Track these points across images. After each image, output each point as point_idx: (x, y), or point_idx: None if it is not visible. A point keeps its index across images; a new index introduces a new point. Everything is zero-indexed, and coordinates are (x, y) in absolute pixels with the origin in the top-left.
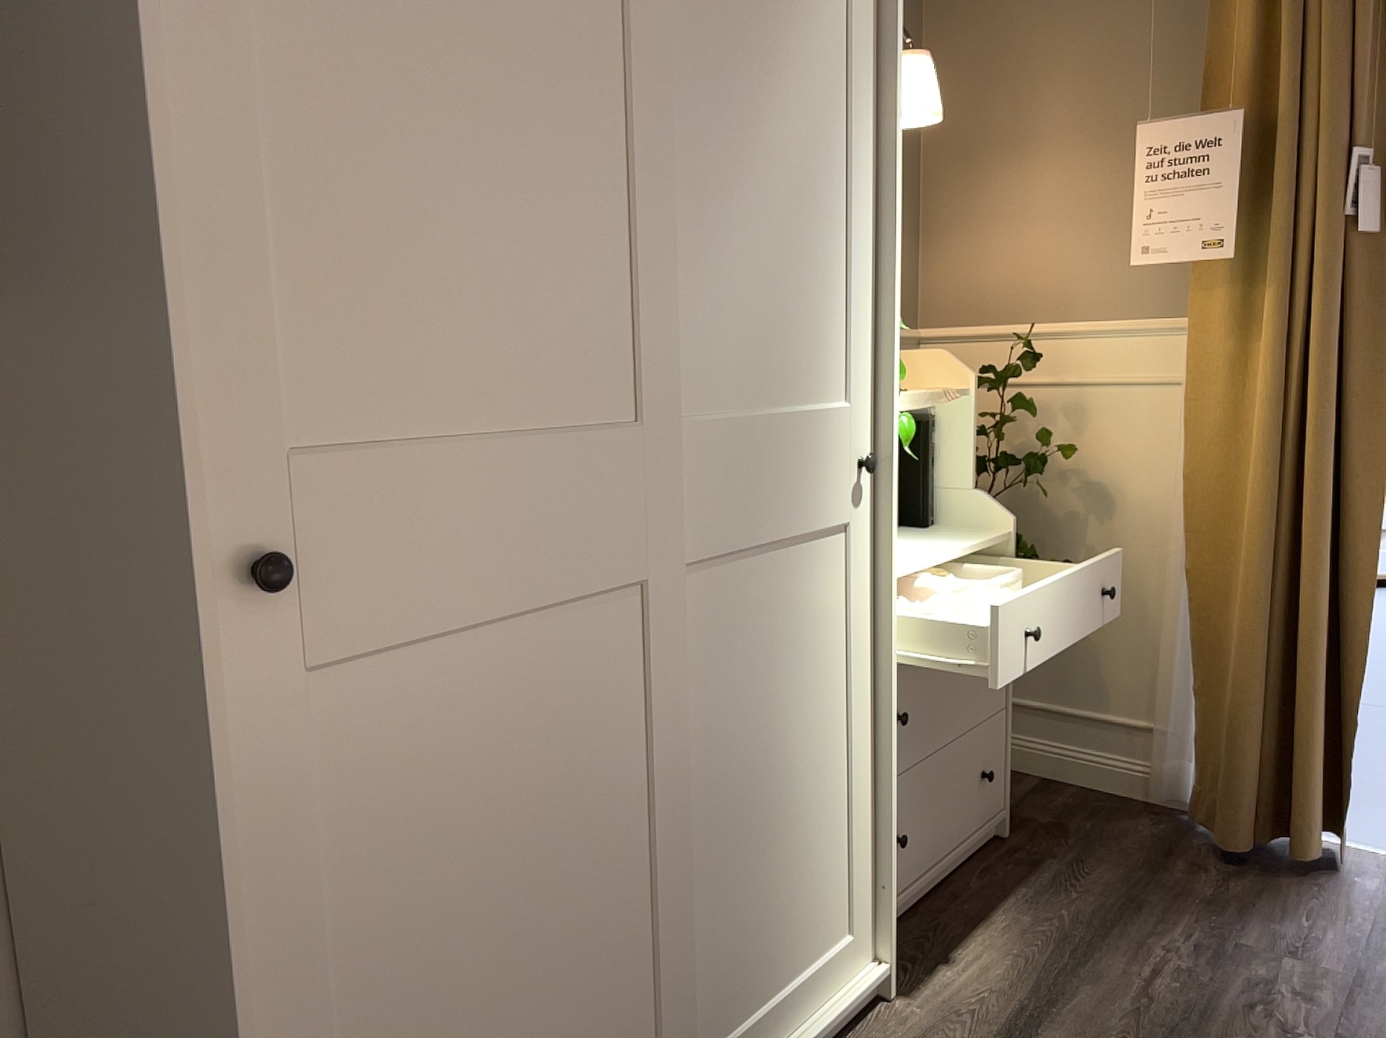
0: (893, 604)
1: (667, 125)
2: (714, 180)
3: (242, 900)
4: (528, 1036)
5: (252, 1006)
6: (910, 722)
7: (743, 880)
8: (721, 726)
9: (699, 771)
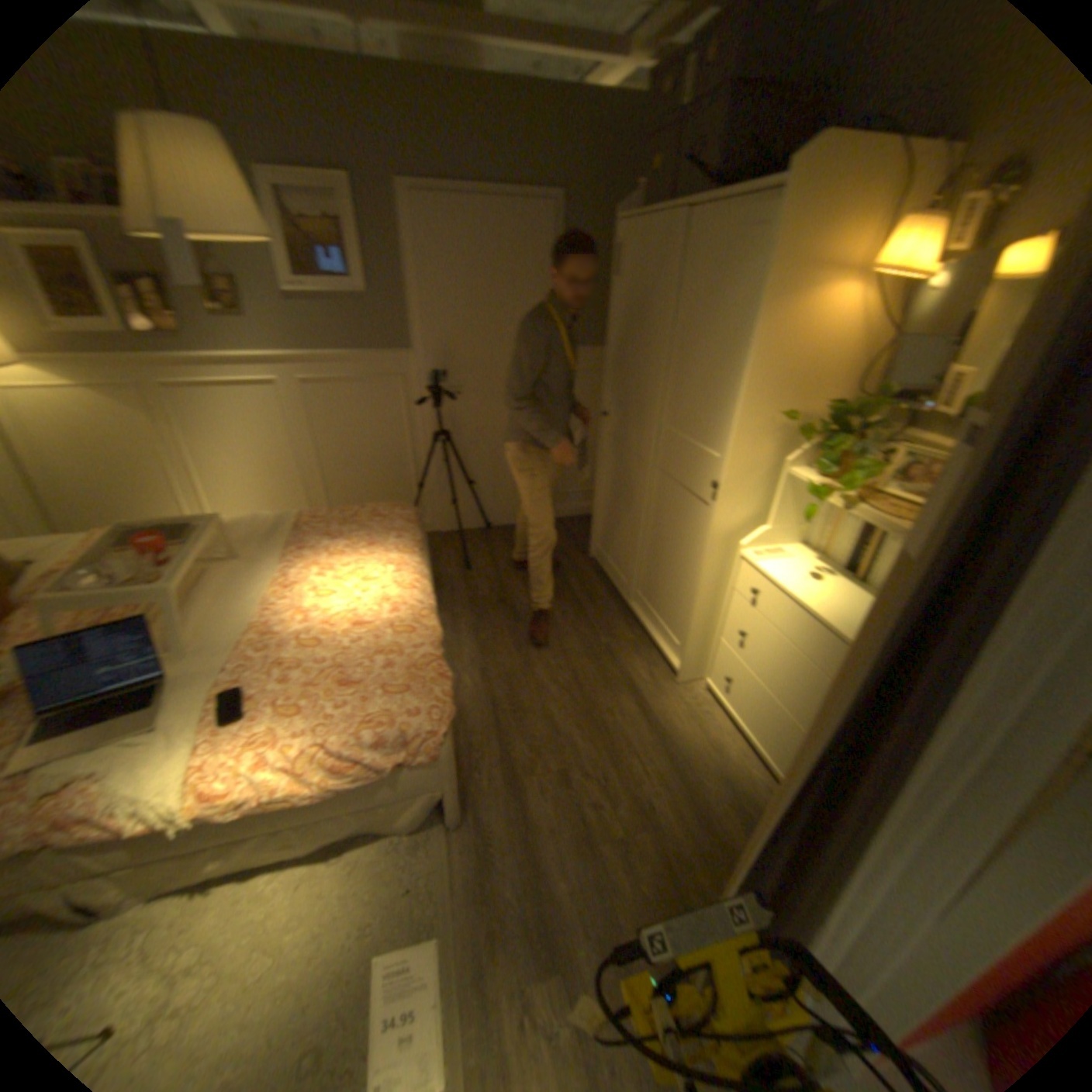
0: (710, 549)
1: (676, 337)
2: (689, 354)
3: (601, 461)
4: (618, 529)
5: (600, 476)
6: (754, 647)
7: (658, 570)
8: (661, 521)
9: (655, 525)
